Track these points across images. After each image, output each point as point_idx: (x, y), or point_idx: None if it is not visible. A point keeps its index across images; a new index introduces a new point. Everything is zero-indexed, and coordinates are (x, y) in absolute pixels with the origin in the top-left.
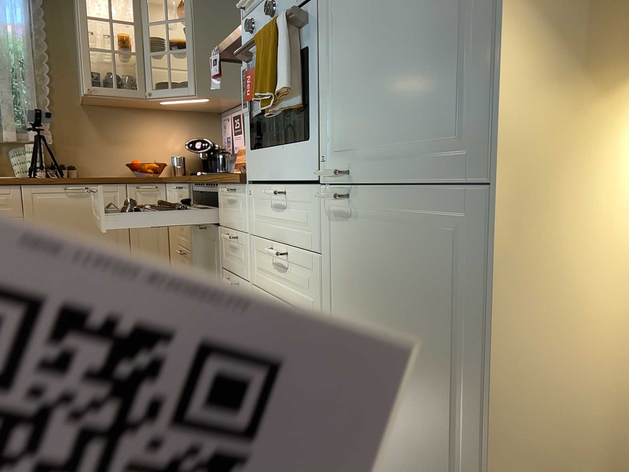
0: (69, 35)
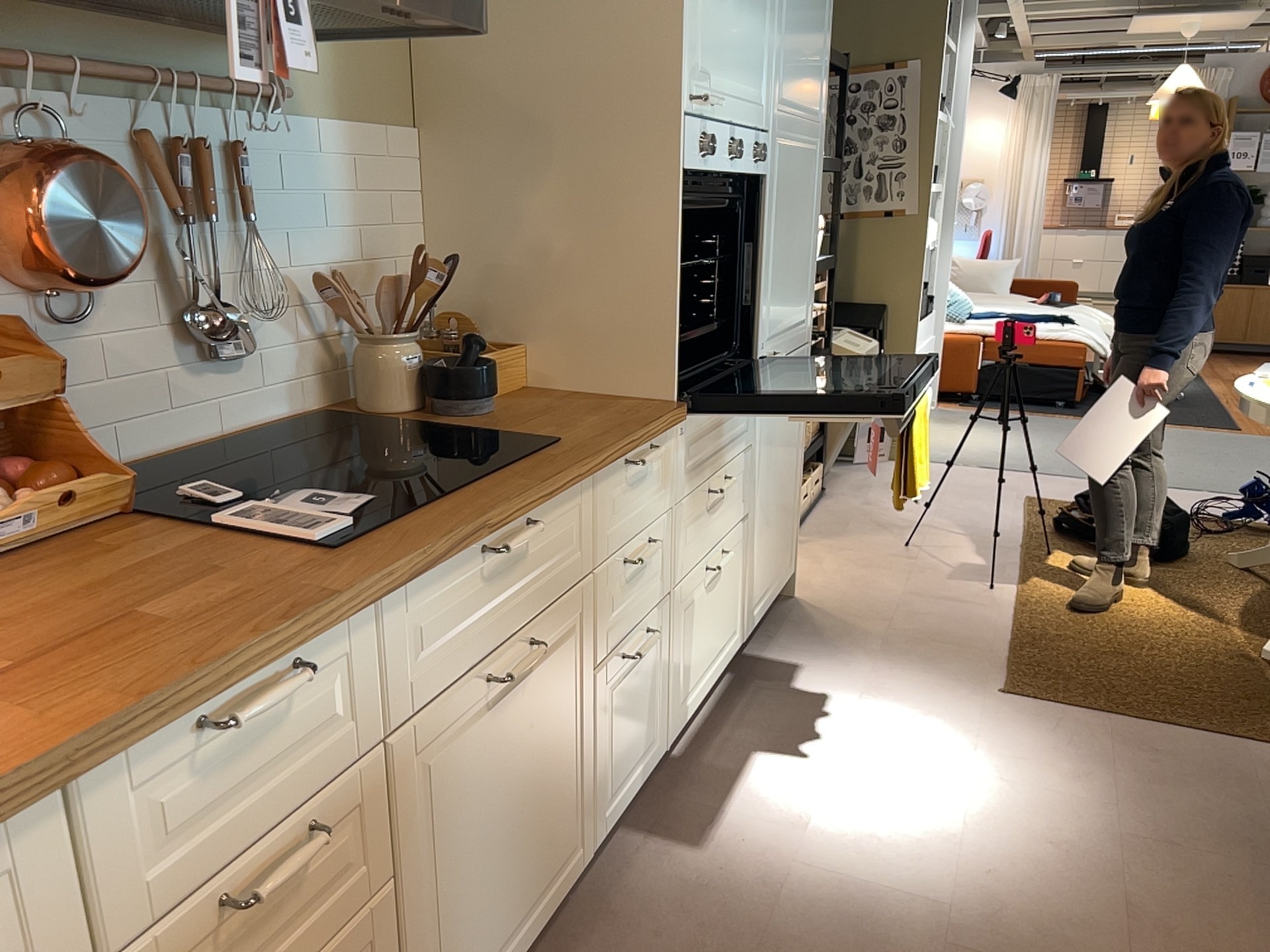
0: None
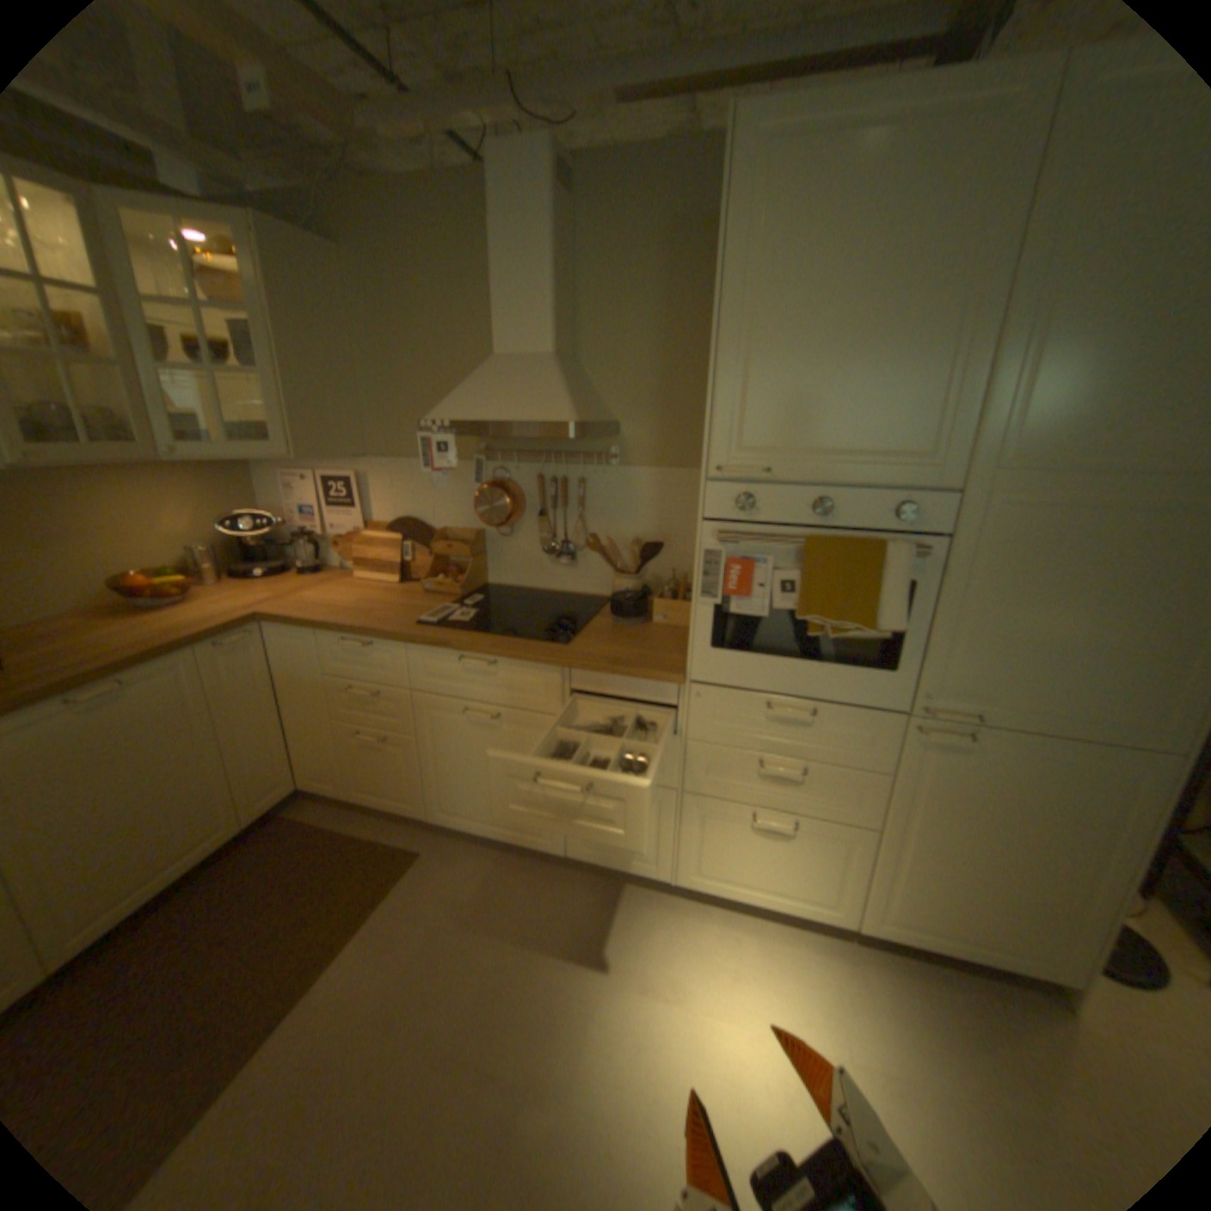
0: None
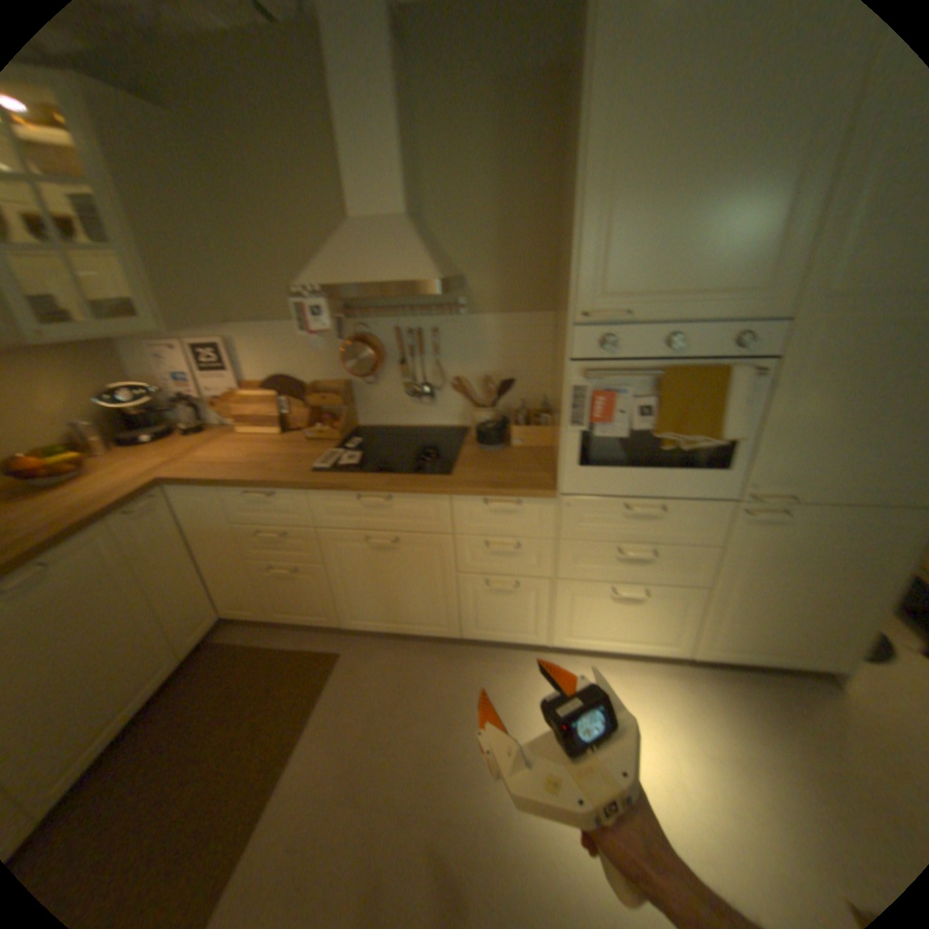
0: None
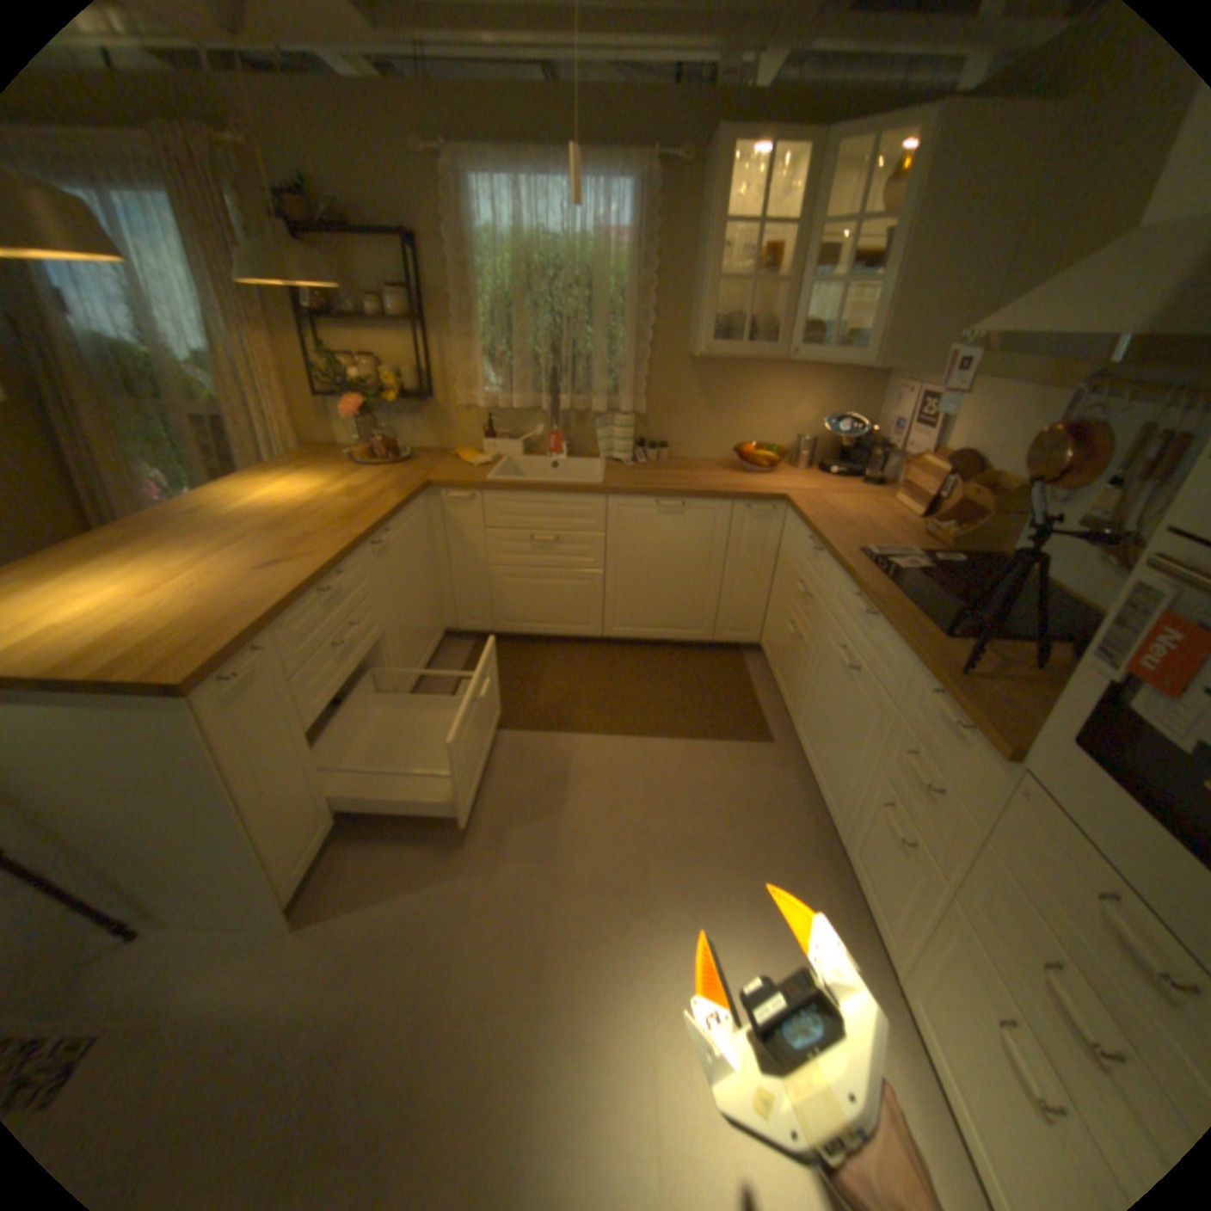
0: (689, 237)
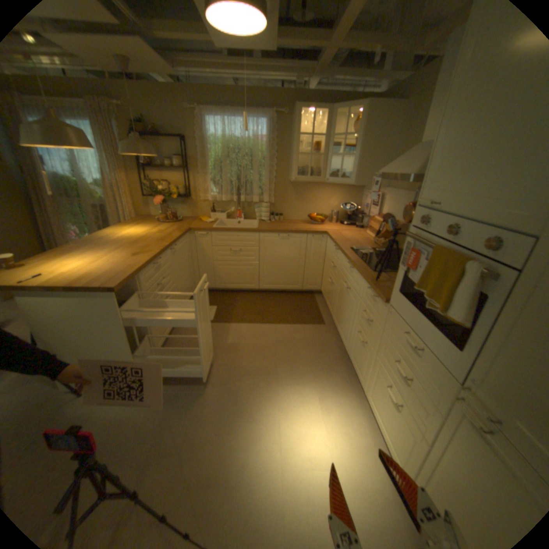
0: (287, 139)
